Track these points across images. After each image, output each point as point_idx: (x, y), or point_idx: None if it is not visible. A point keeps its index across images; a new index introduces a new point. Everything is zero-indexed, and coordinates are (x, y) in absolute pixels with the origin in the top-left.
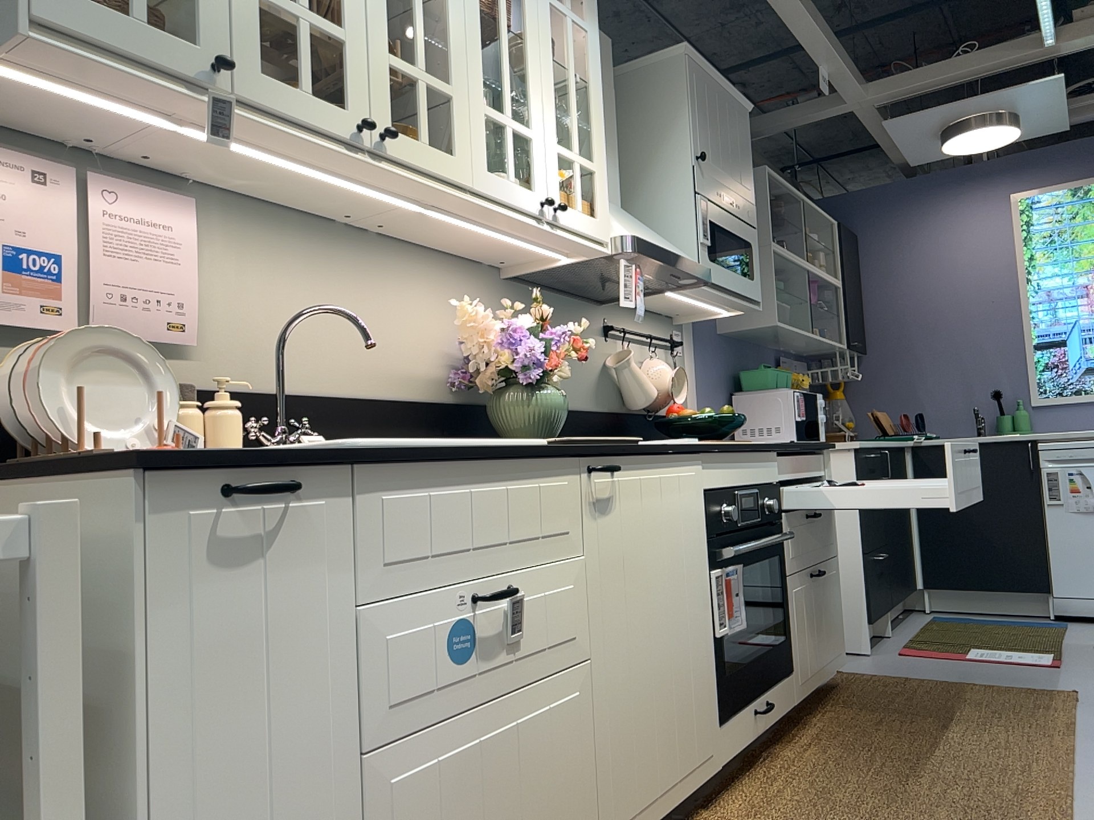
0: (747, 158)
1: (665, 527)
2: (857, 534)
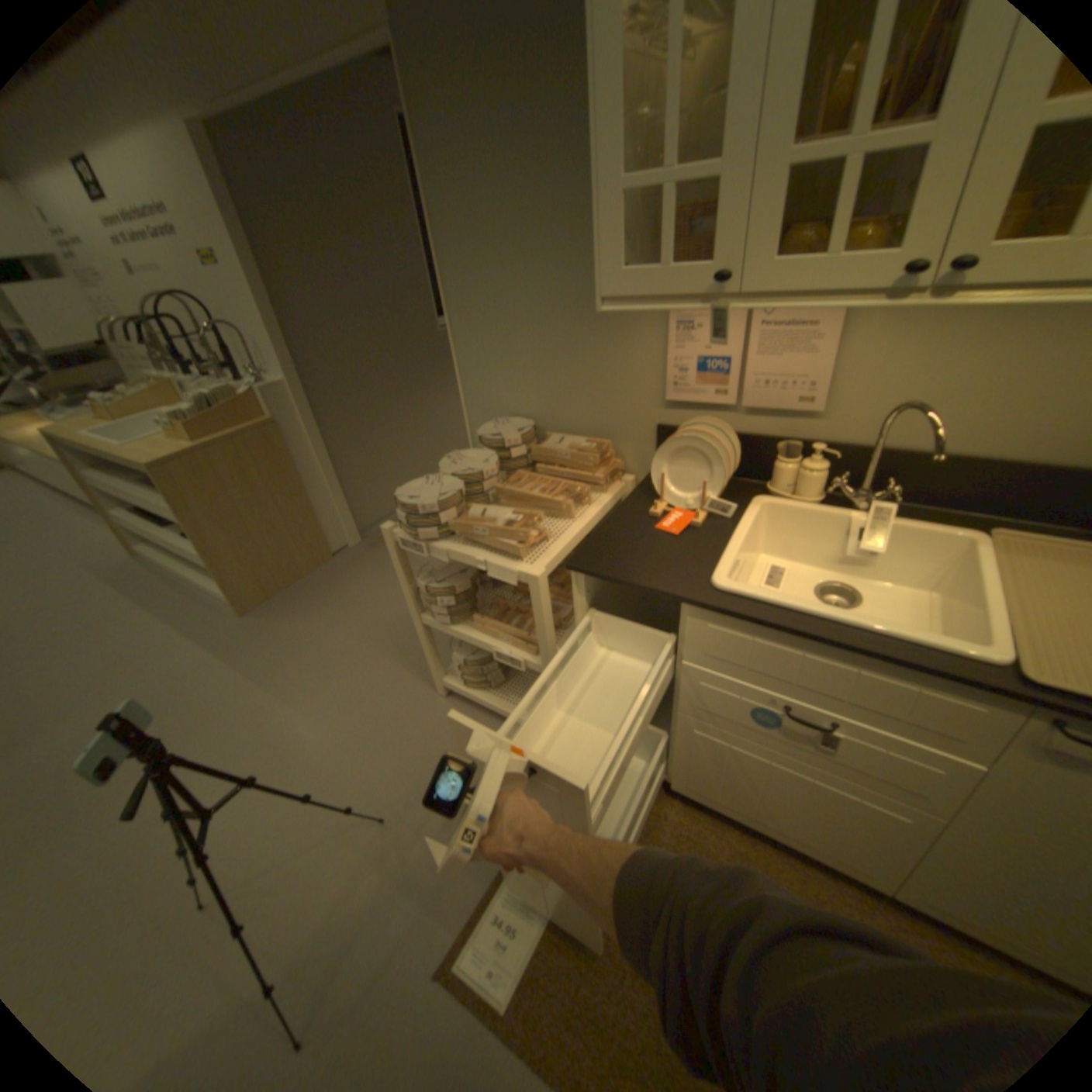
0: None
1: None
2: None
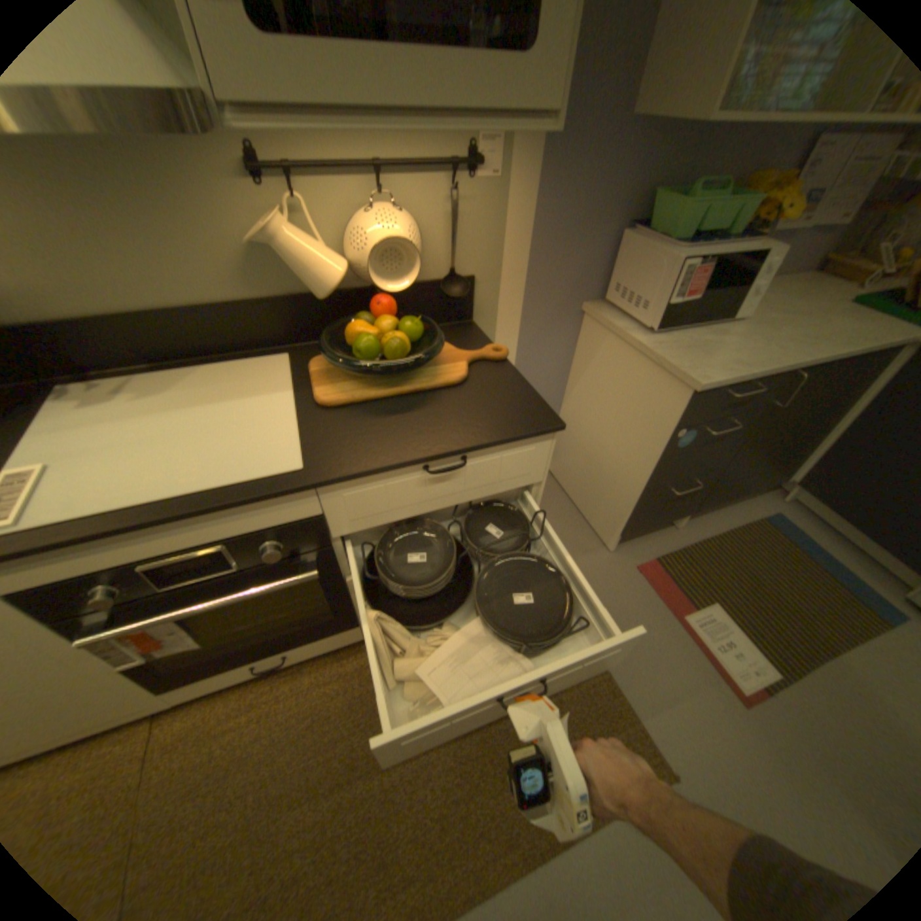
0: None
1: None
2: (648, 470)
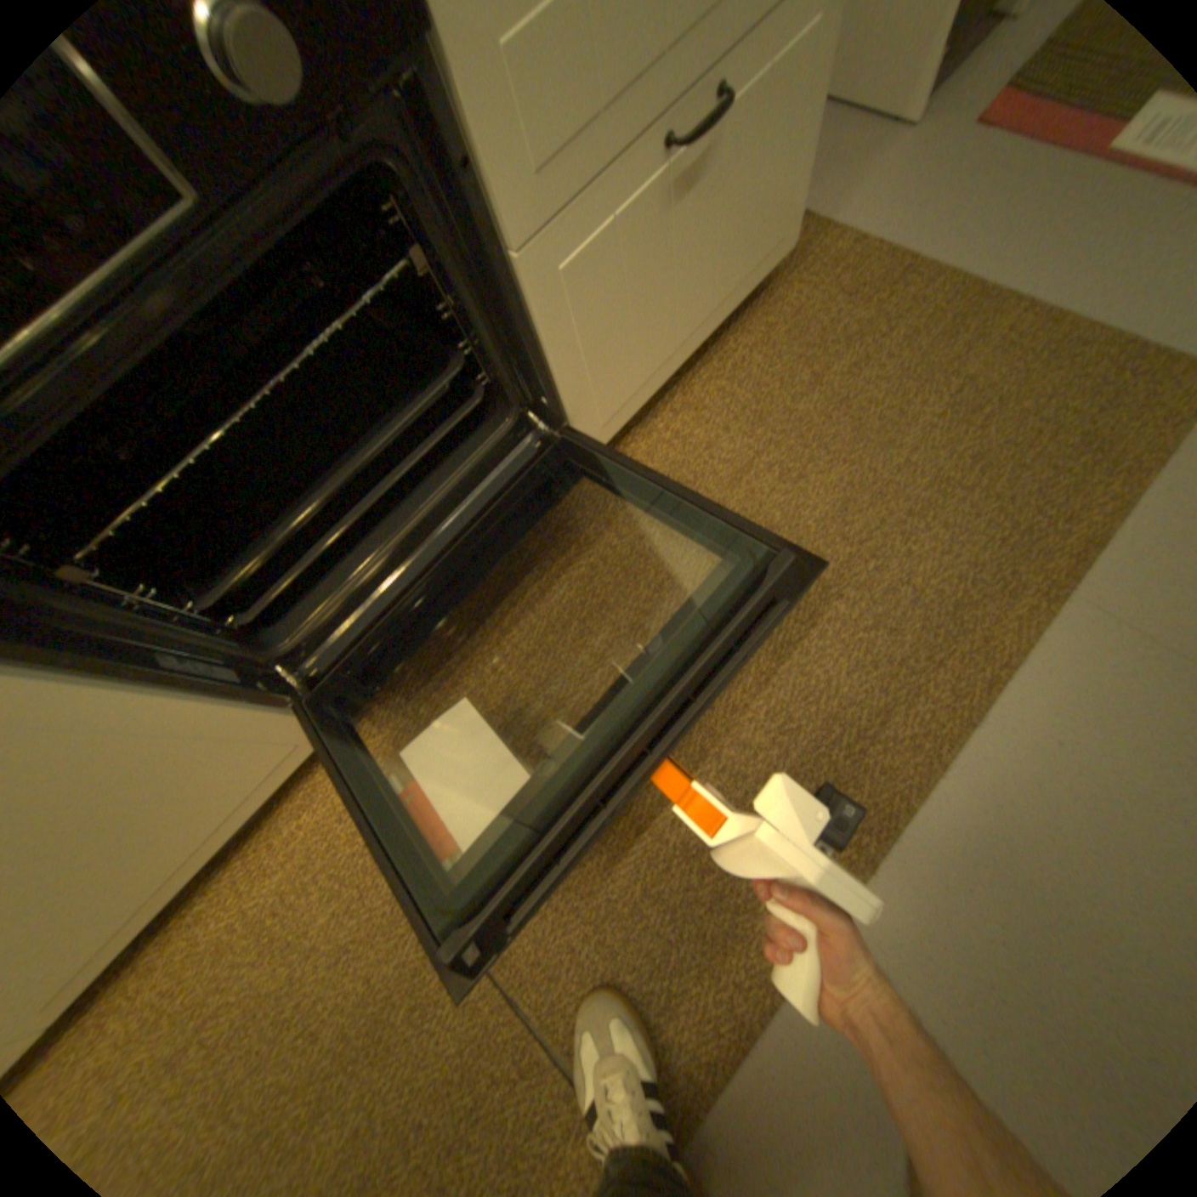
0: None
1: None
2: None
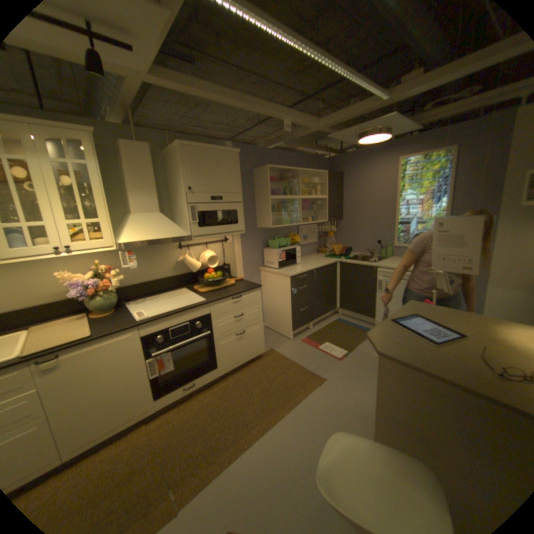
0: (233, 175)
1: (104, 360)
2: (290, 304)
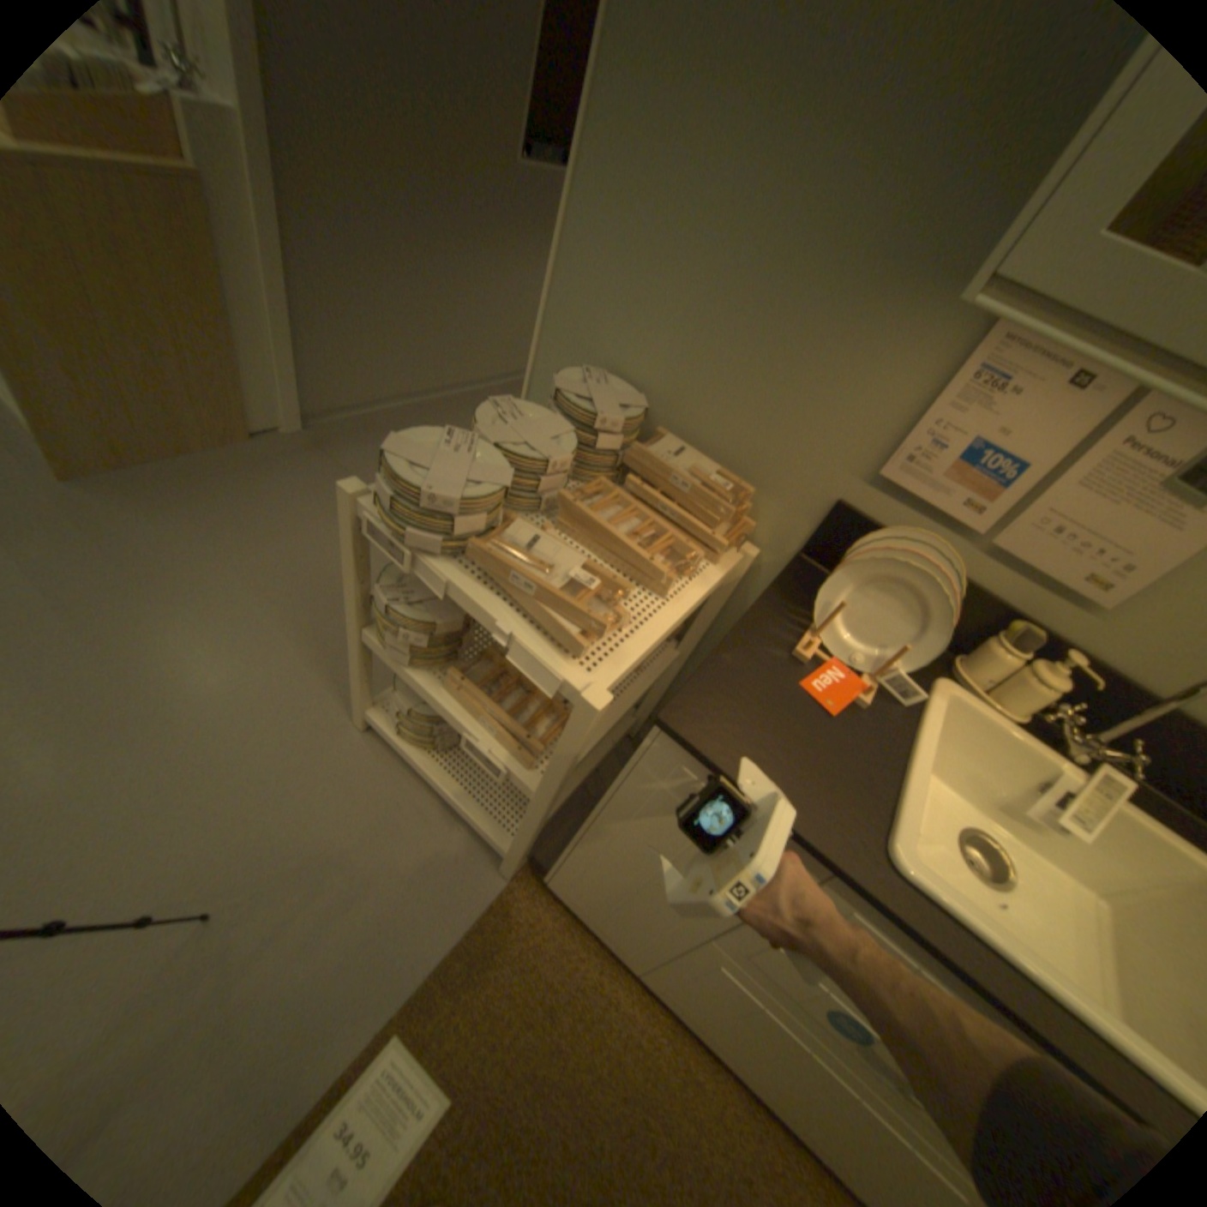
0: None
1: None
2: None
